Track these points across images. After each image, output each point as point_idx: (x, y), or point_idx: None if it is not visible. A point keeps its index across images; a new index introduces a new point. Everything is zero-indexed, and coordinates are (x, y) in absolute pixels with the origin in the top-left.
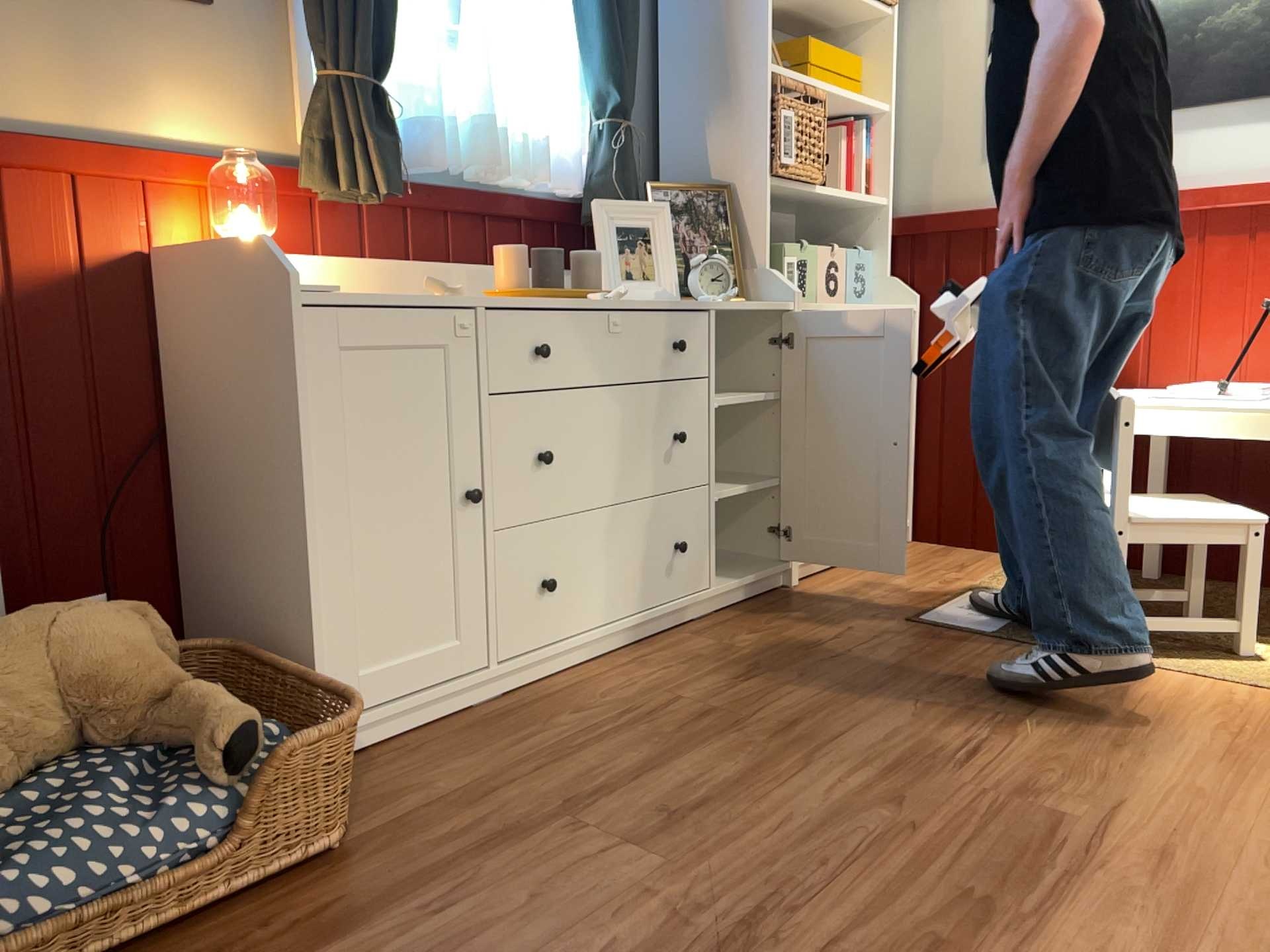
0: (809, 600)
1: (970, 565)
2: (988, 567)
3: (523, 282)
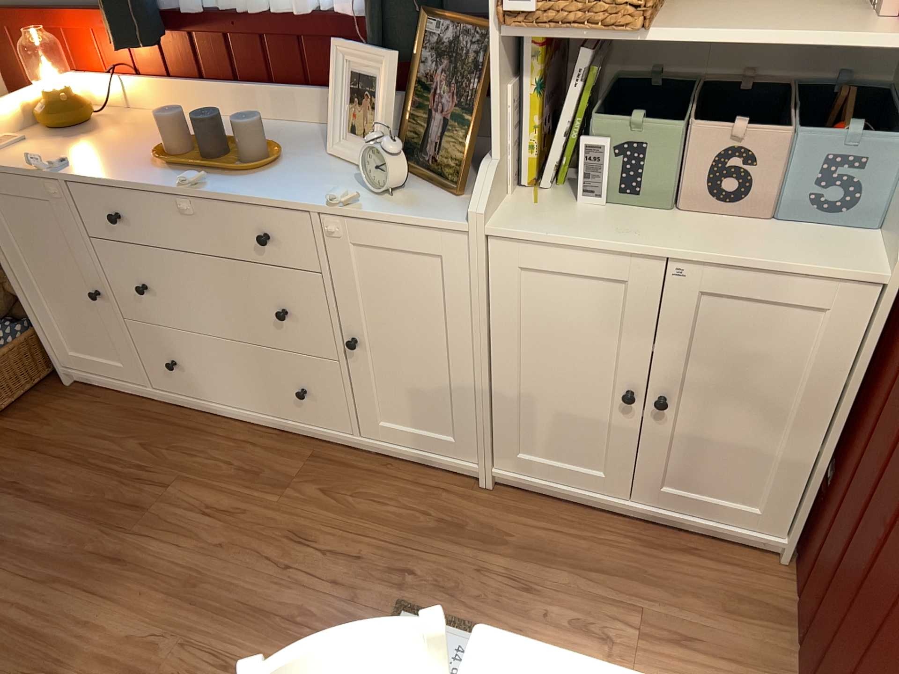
0: (443, 507)
1: (691, 645)
2: (690, 669)
3: (179, 148)
